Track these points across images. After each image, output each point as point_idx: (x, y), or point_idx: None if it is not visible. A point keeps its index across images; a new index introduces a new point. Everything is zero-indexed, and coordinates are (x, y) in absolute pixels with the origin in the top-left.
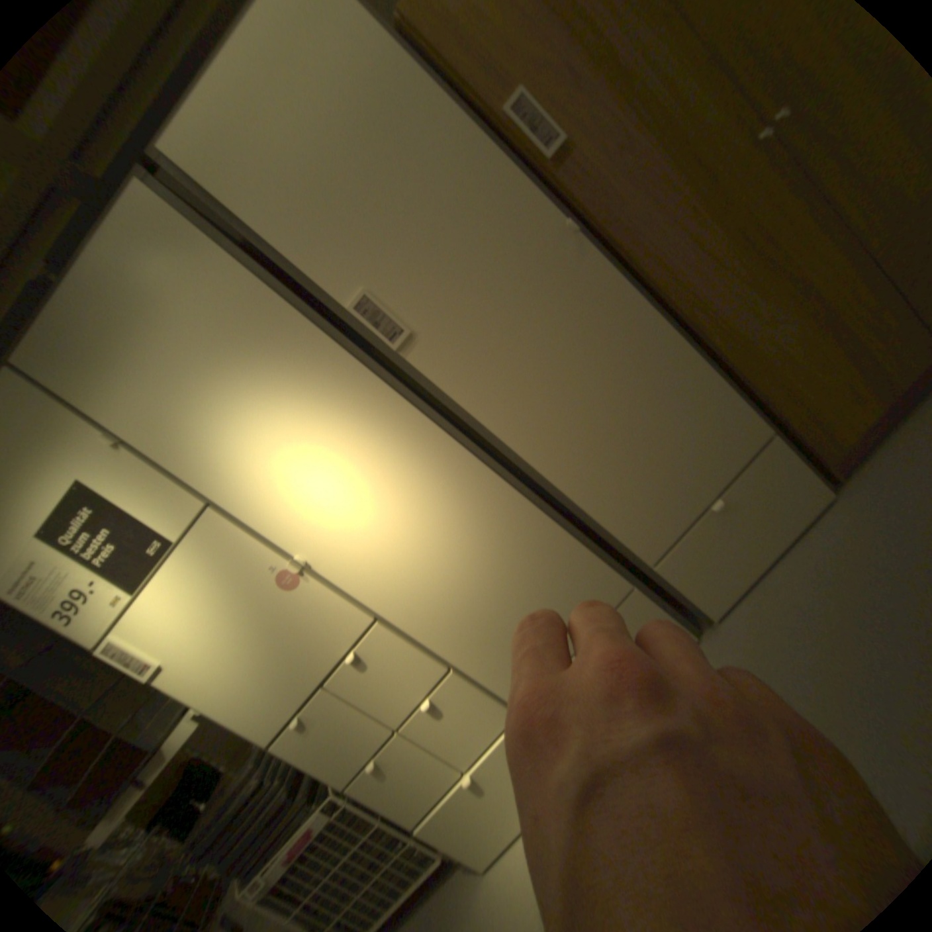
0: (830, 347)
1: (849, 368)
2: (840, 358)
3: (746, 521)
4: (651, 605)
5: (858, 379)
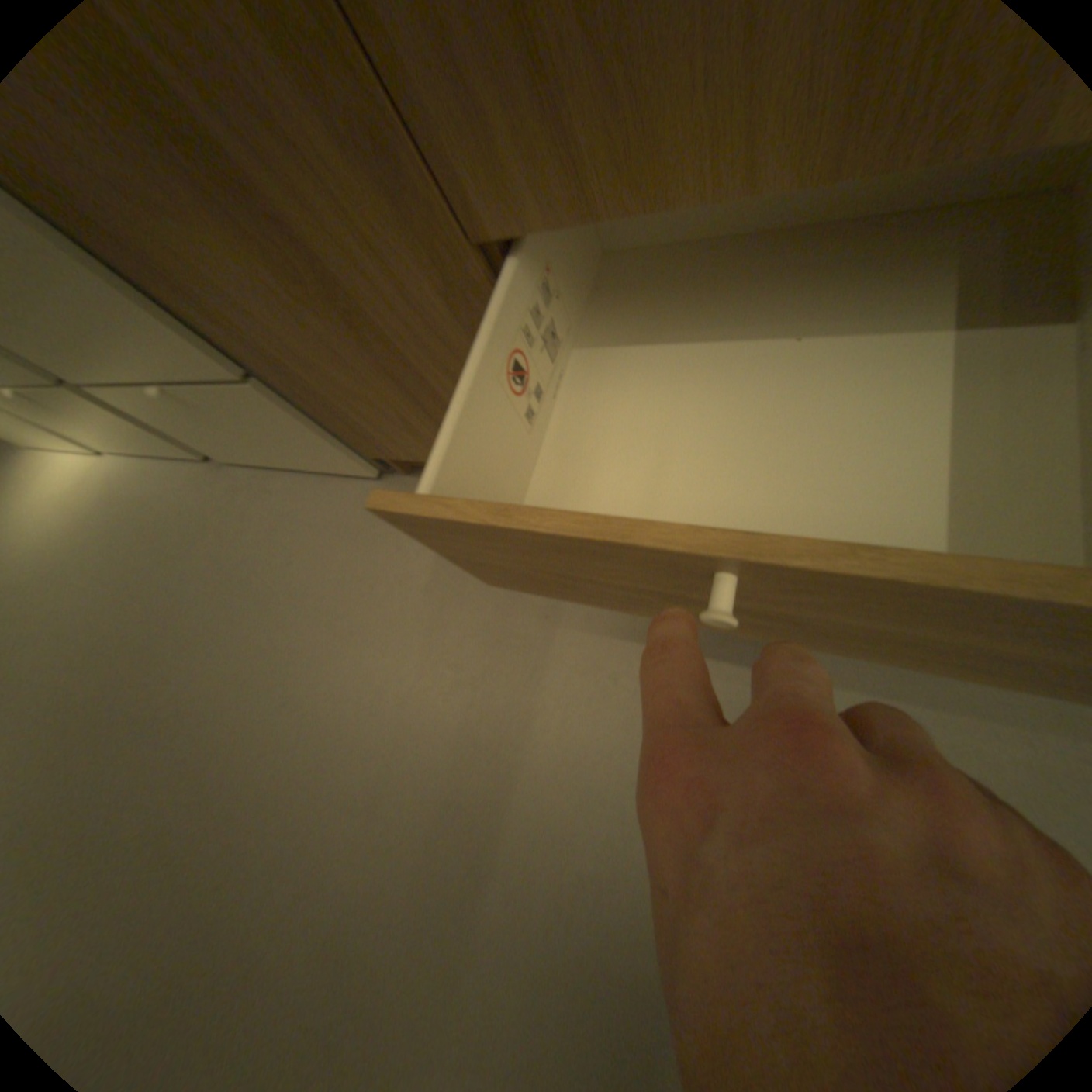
0: (340, 343)
1: (391, 393)
2: (367, 369)
3: (227, 427)
4: (106, 413)
5: (412, 413)
